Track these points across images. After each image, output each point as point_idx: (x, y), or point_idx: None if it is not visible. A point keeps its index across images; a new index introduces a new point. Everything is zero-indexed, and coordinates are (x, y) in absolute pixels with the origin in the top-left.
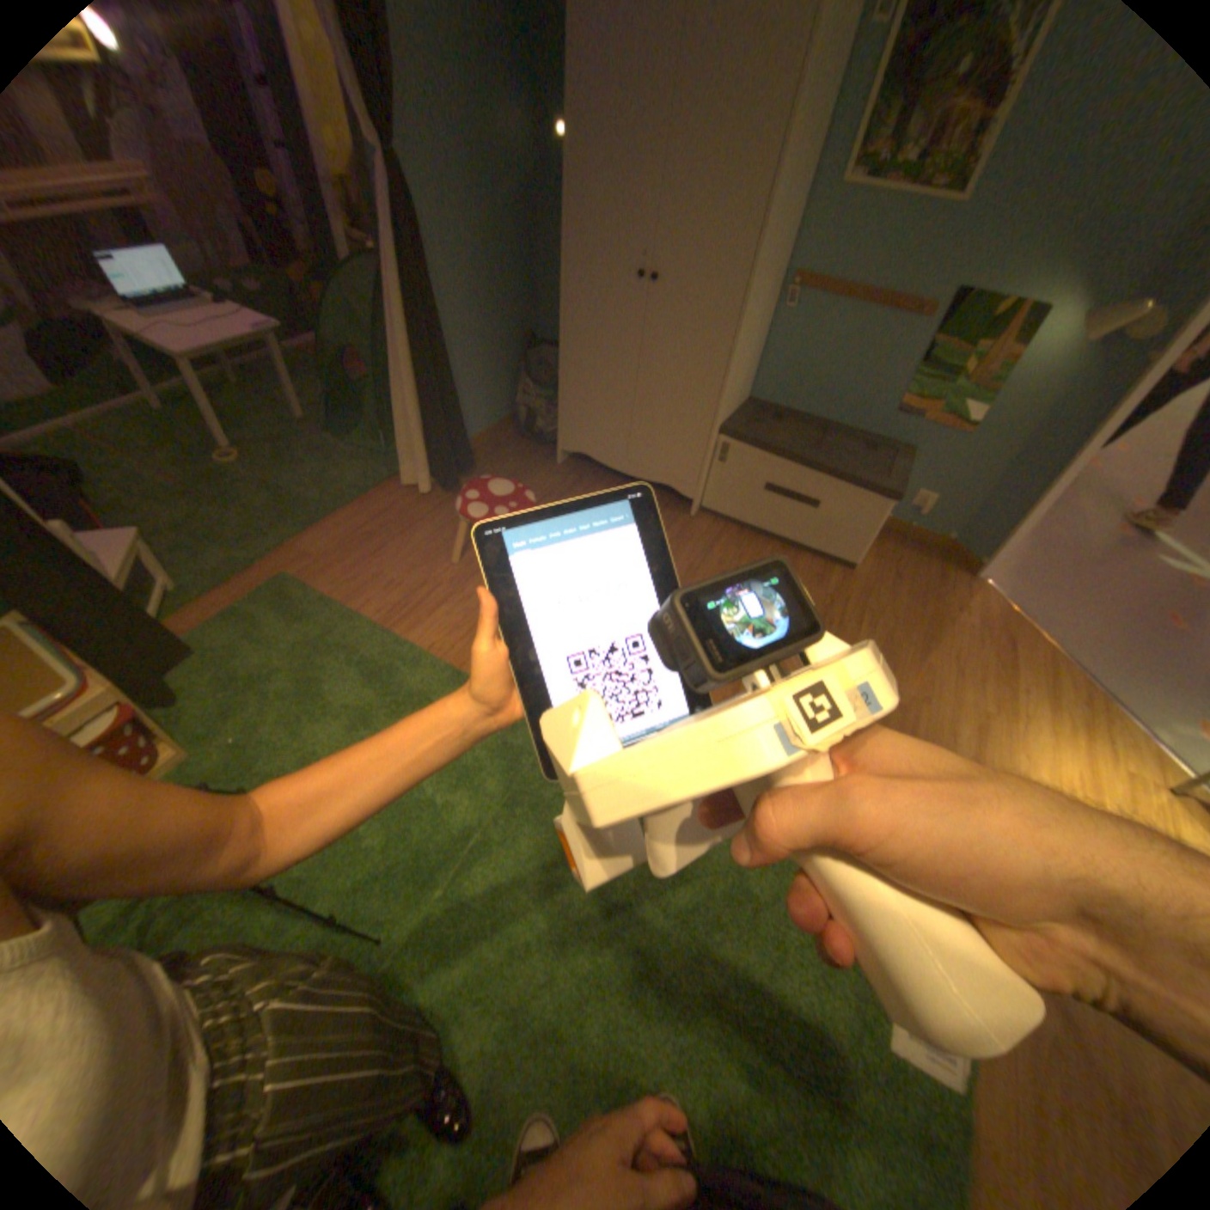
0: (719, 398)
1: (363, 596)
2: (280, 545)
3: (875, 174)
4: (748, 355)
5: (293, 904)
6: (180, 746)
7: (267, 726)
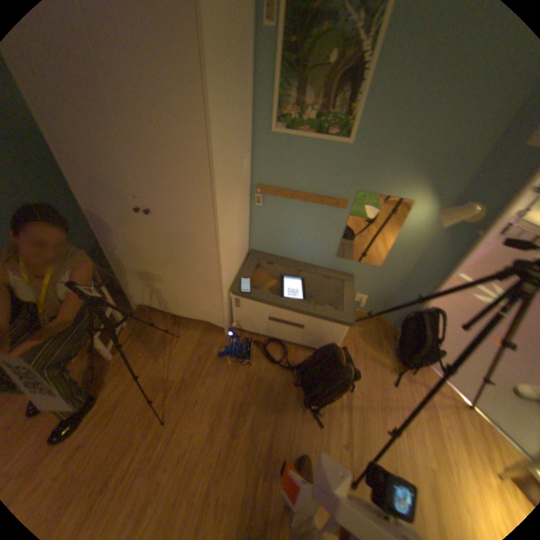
0: (220, 280)
1: None
2: None
3: (292, 128)
4: (236, 243)
5: None
6: None
7: None
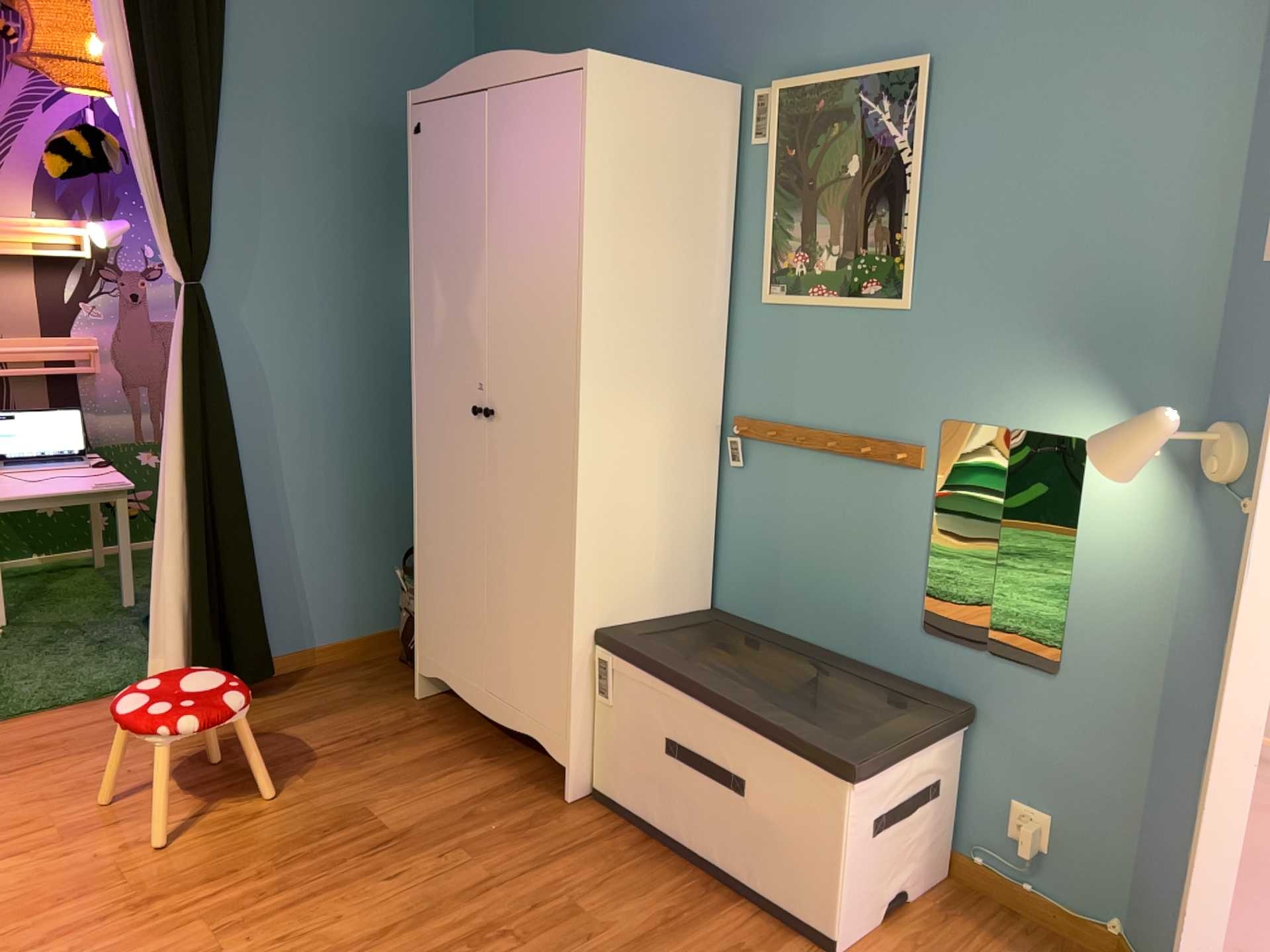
0: (569, 577)
1: None
2: None
3: (796, 289)
4: (646, 524)
5: None
6: None
7: None
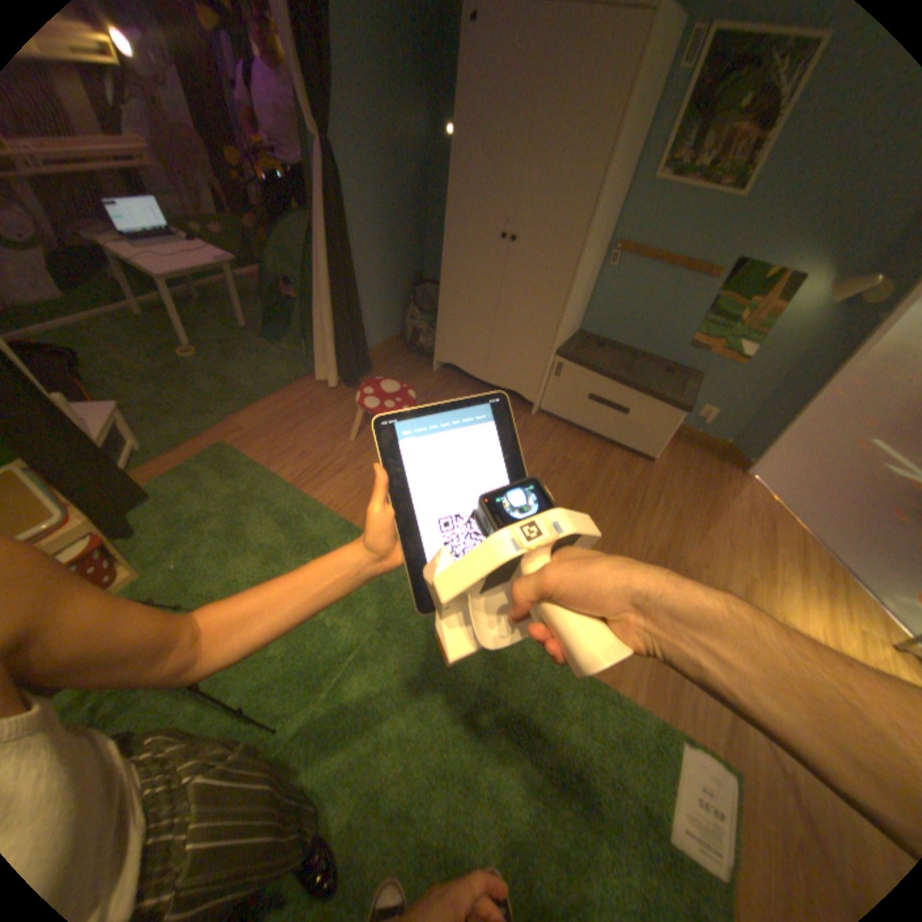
0: (557, 329)
1: (281, 462)
2: (221, 421)
3: (679, 173)
4: (580, 298)
5: (210, 698)
6: (133, 569)
7: (201, 557)
